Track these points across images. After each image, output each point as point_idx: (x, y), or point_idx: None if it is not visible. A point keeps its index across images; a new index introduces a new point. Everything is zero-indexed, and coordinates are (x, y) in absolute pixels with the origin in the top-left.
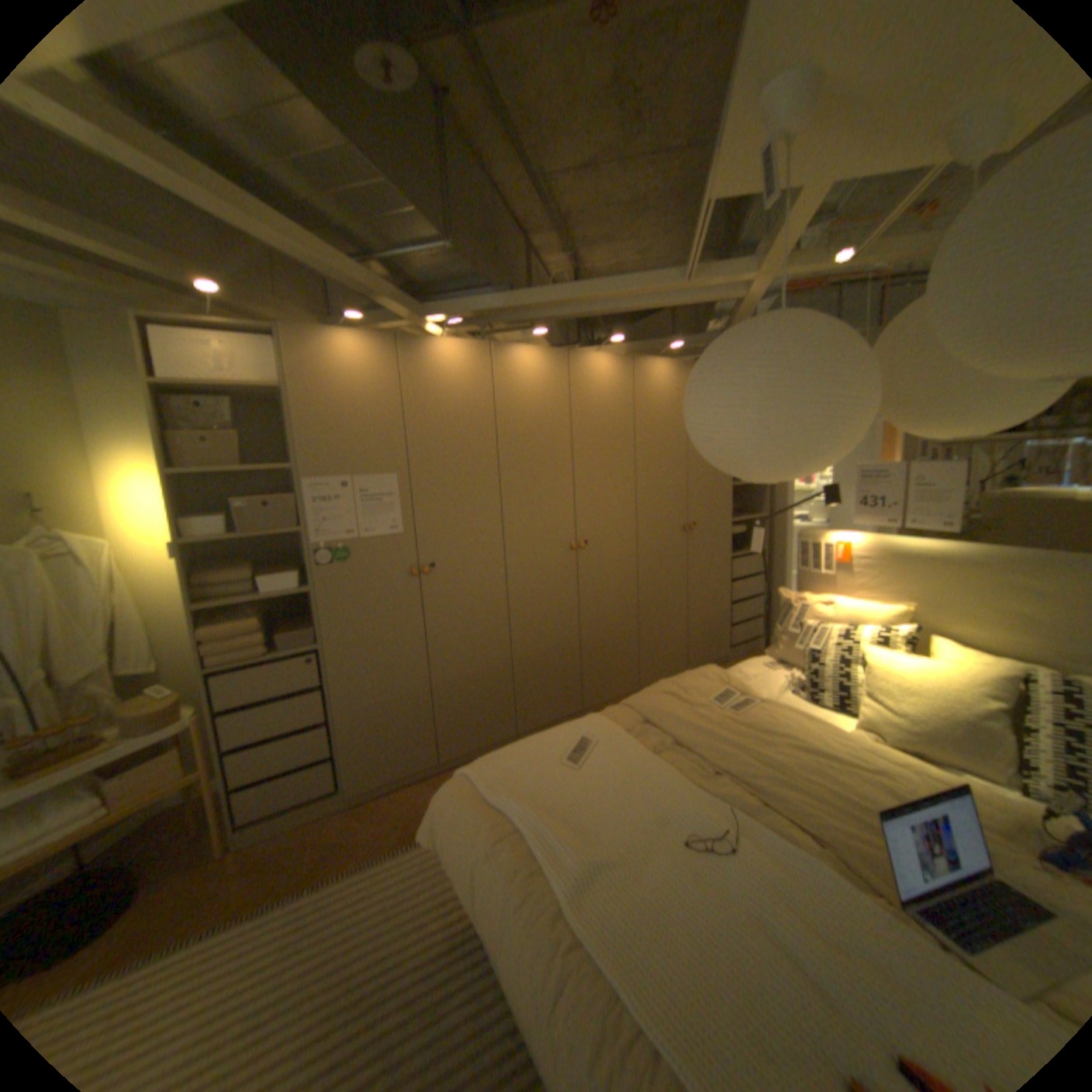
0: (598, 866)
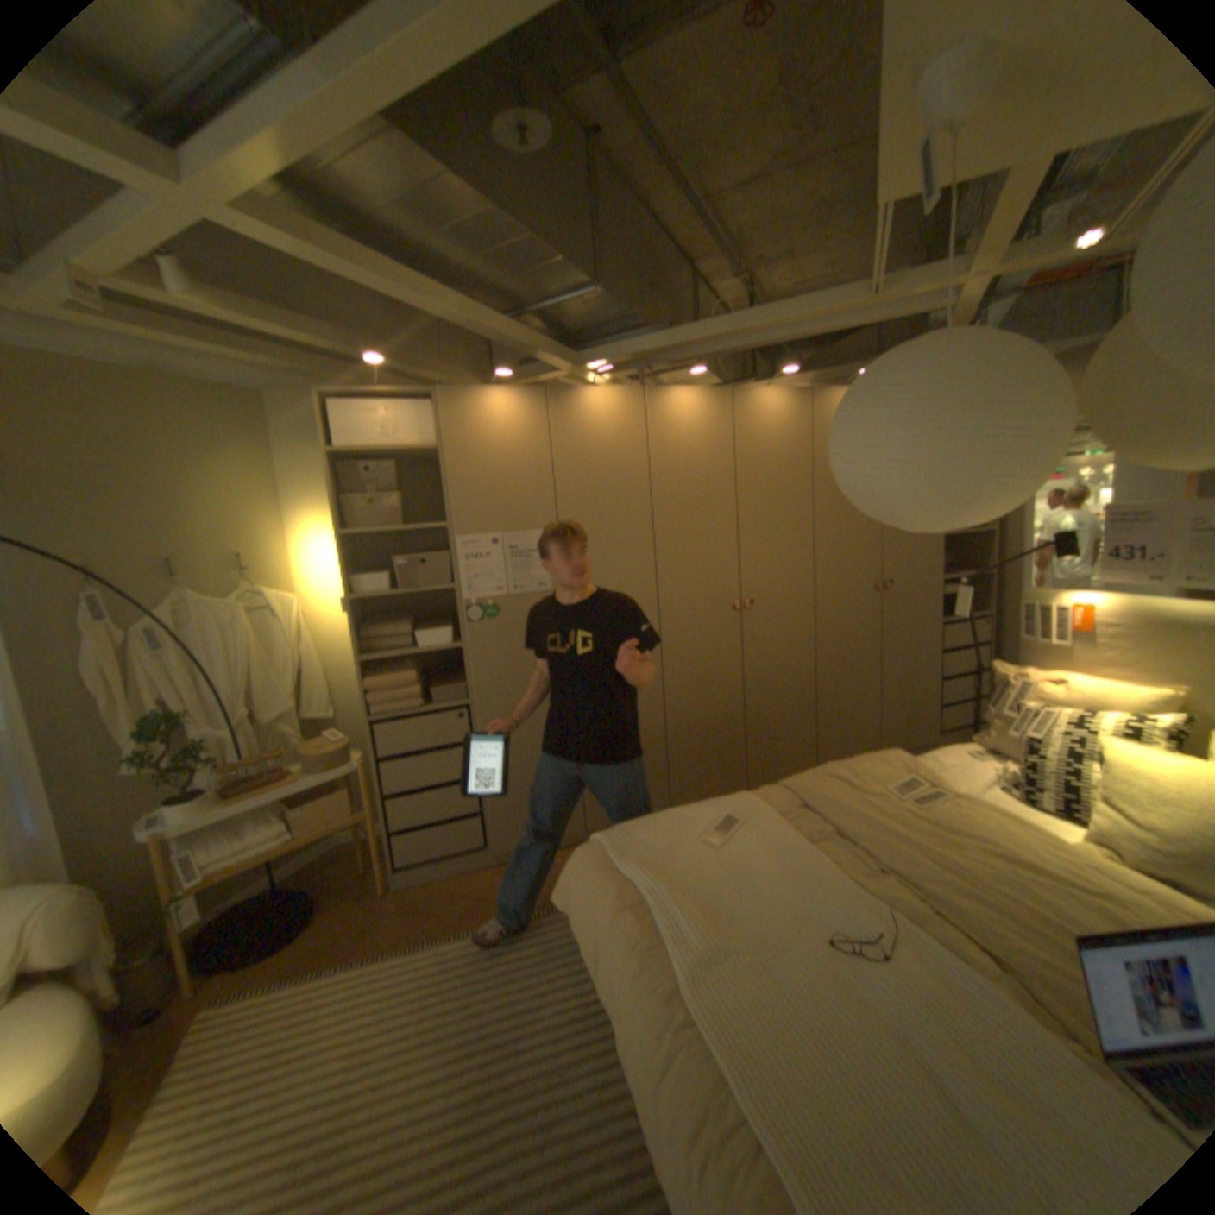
0: (725, 951)
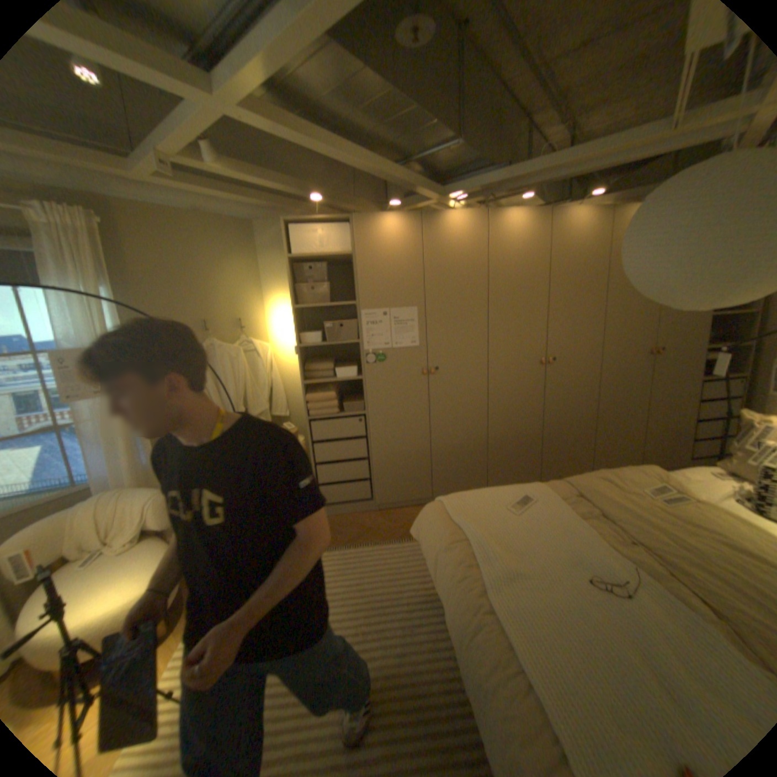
0: (518, 575)
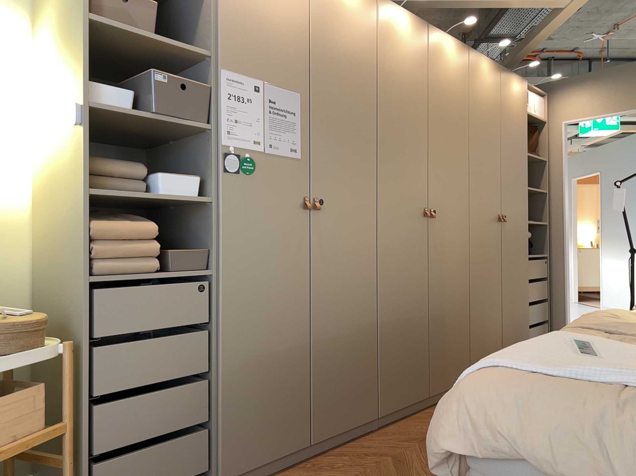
0: None
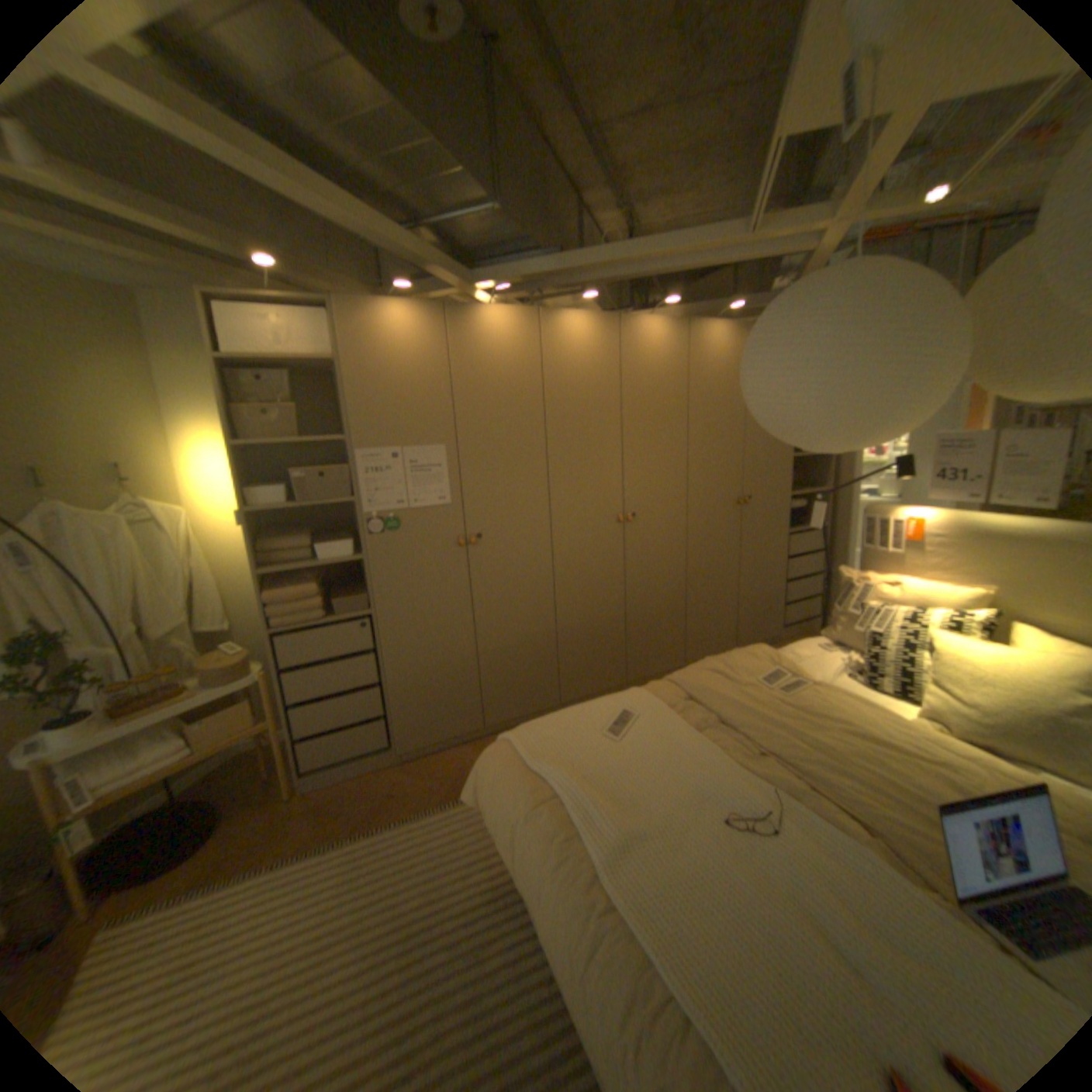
0: (635, 836)
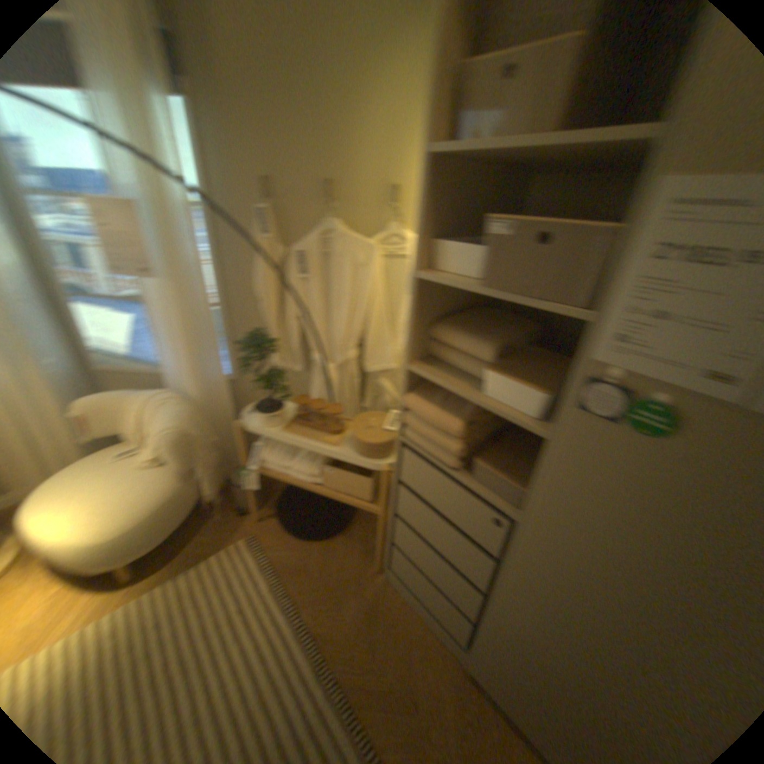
0: None
